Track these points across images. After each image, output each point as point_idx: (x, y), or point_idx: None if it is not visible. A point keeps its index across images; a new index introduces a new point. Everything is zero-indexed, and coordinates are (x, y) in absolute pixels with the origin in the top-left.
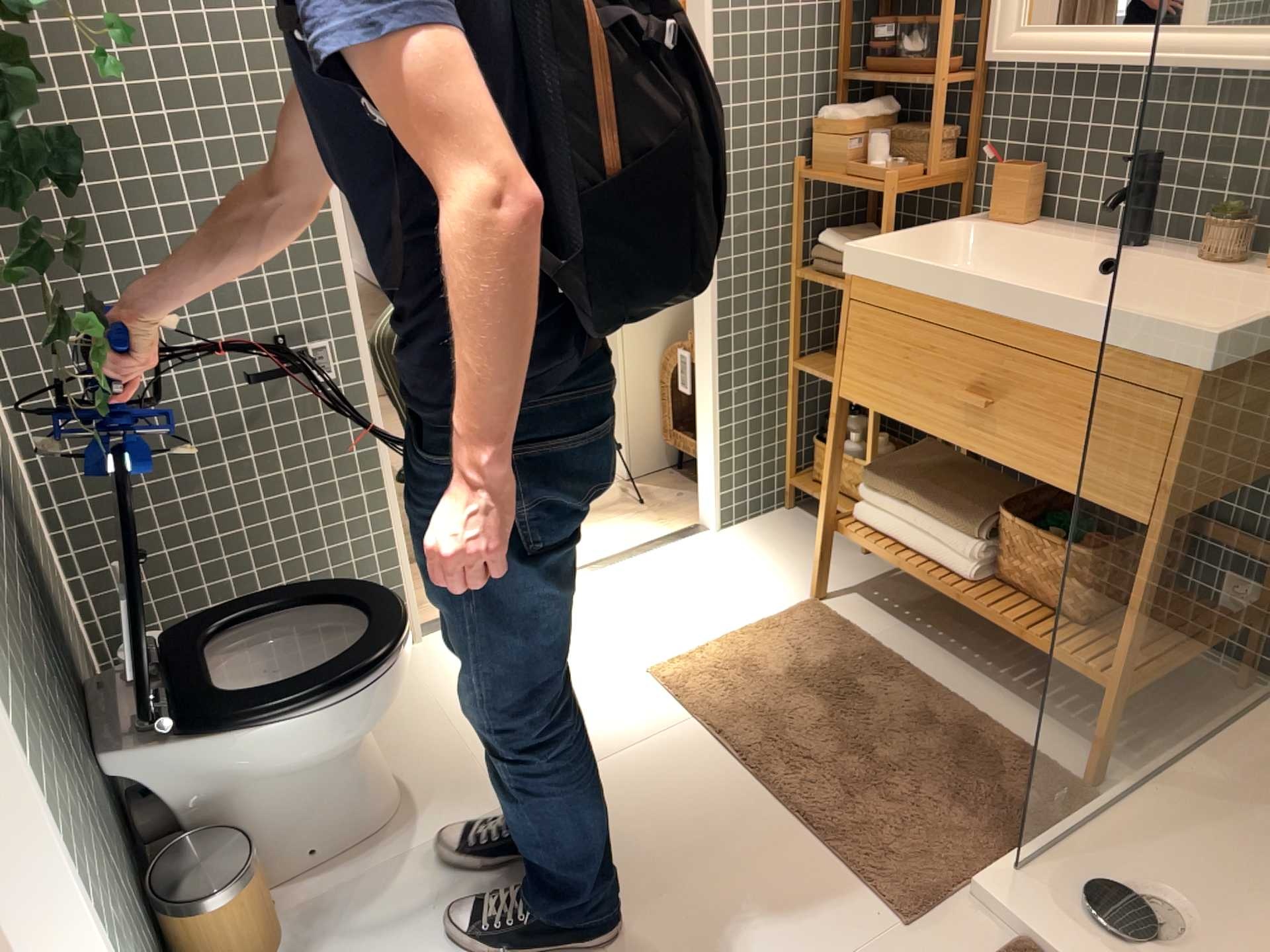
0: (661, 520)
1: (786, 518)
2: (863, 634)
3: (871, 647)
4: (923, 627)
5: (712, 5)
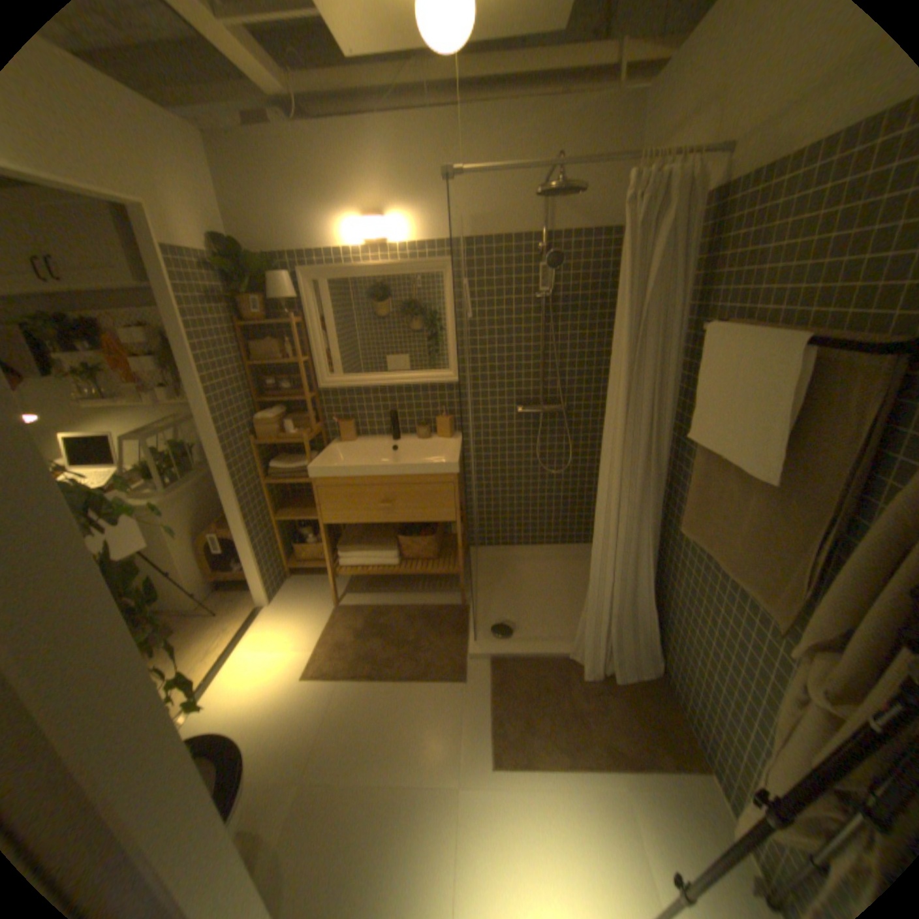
0: (231, 617)
1: (289, 583)
2: (363, 606)
3: (370, 608)
4: (378, 590)
5: (197, 382)
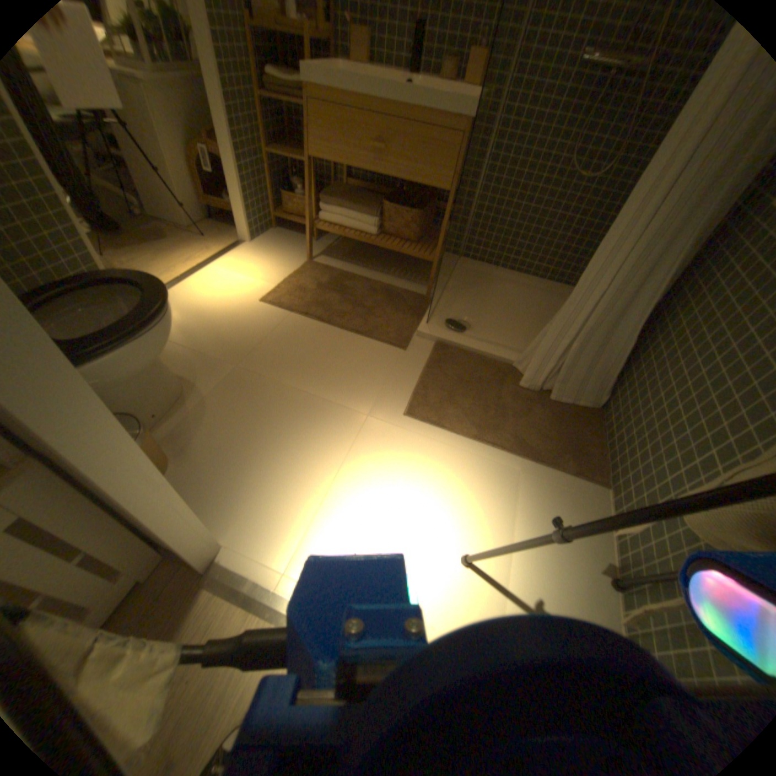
0: (218, 240)
1: (276, 231)
2: (333, 267)
3: (339, 271)
4: (352, 261)
5: None
